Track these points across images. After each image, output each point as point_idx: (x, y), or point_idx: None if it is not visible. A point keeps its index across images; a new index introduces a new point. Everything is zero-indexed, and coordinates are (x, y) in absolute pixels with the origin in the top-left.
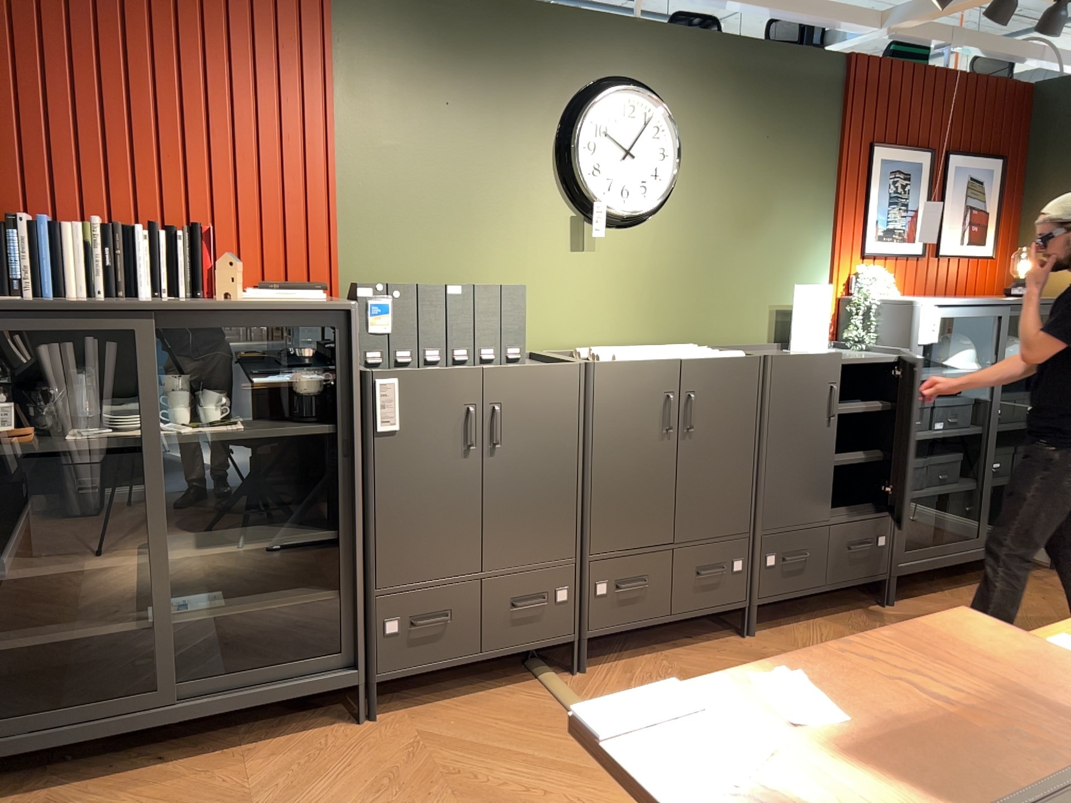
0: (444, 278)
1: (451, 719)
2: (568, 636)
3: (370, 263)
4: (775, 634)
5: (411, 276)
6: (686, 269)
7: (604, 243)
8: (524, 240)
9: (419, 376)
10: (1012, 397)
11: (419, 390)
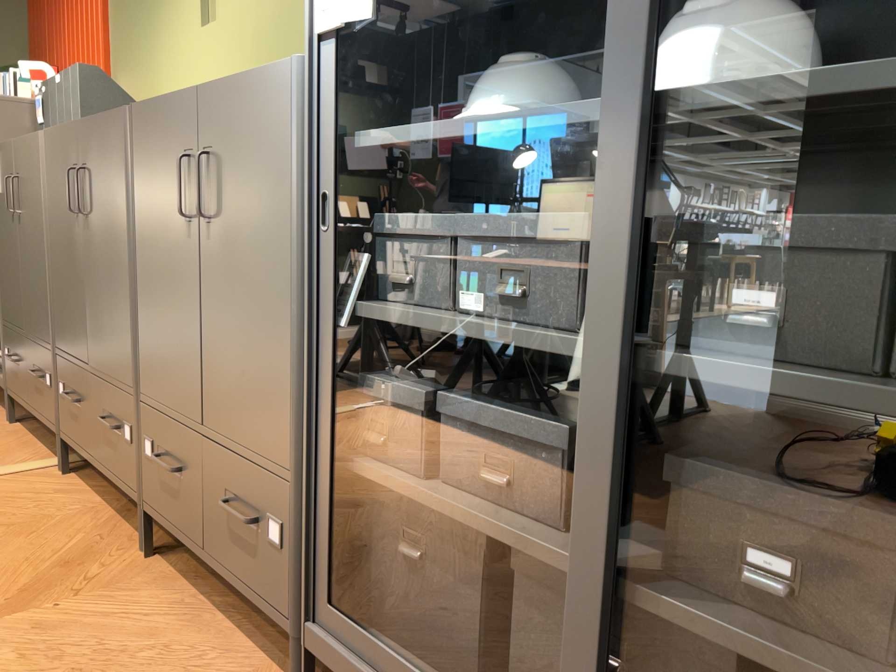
0: (145, 83)
1: (0, 441)
2: (53, 425)
3: (121, 80)
4: (153, 576)
5: (134, 86)
6: (284, 17)
7: (220, 10)
8: (177, 30)
9: (0, 149)
10: (893, 234)
11: (1, 161)
